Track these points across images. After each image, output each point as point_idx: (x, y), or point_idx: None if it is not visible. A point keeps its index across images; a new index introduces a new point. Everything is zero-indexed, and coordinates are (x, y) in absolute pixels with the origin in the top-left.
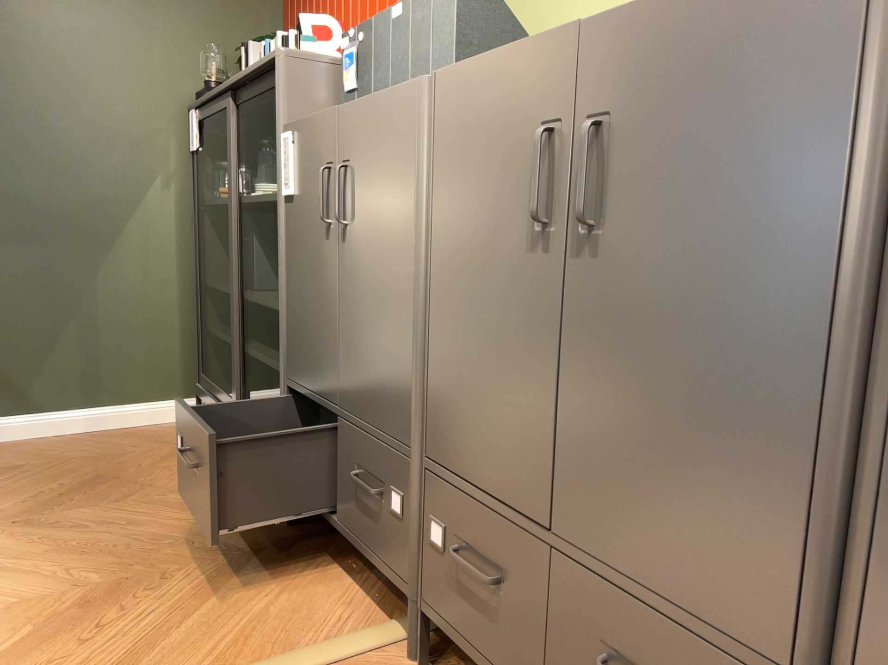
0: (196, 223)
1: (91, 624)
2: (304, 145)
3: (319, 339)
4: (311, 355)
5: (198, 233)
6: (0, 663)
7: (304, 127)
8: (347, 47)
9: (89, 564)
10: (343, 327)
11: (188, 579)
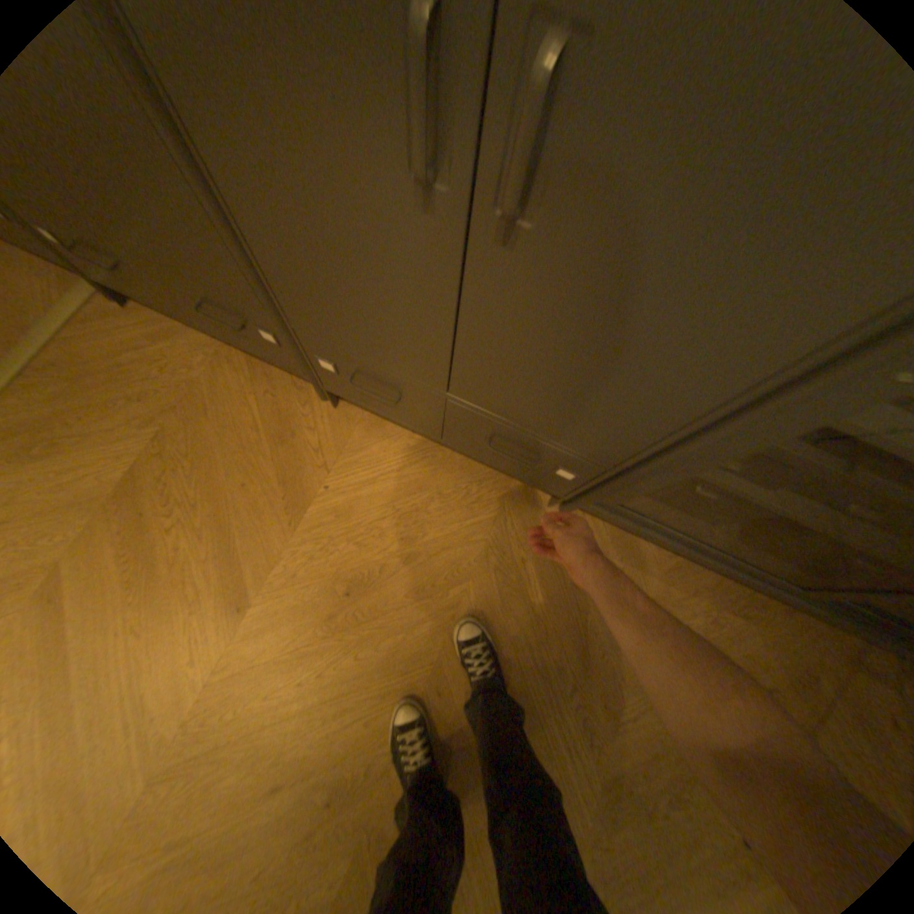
0: None
1: None
2: None
3: None
4: None
5: None
6: None
7: None
8: None
9: None
10: None
11: None
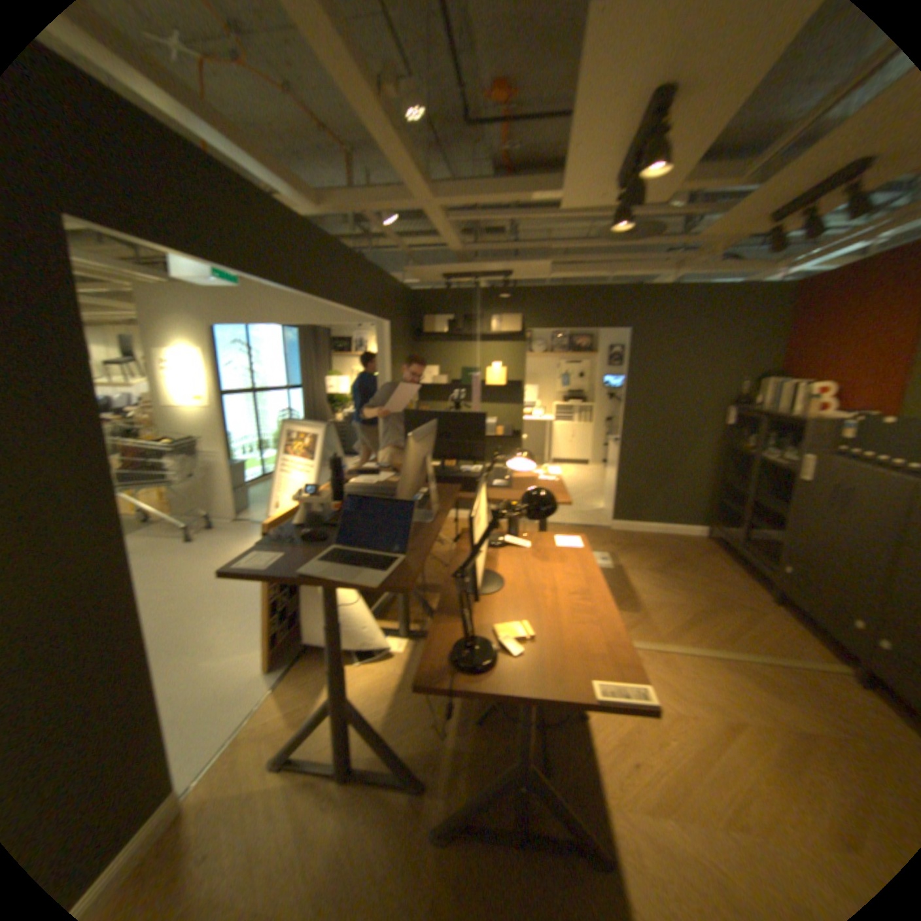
0: (724, 453)
1: (712, 621)
2: (822, 465)
3: (818, 544)
4: (811, 548)
5: (724, 459)
6: (689, 624)
7: (824, 458)
8: (850, 417)
9: (698, 598)
10: (837, 547)
11: (741, 617)
